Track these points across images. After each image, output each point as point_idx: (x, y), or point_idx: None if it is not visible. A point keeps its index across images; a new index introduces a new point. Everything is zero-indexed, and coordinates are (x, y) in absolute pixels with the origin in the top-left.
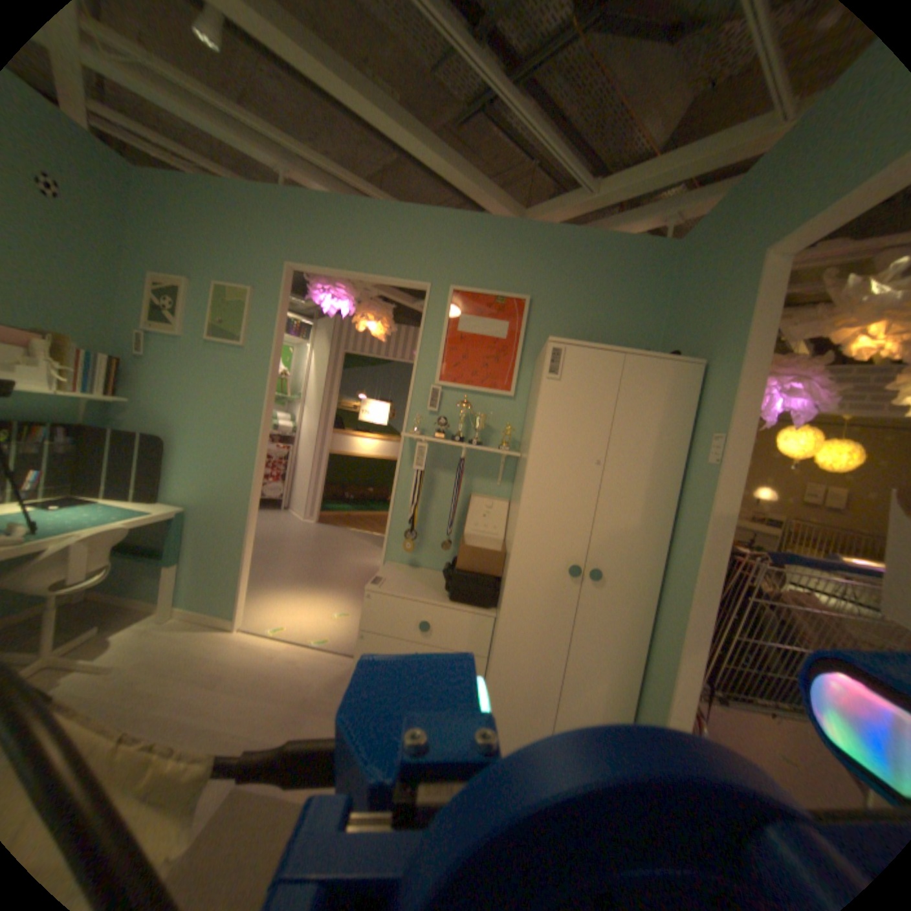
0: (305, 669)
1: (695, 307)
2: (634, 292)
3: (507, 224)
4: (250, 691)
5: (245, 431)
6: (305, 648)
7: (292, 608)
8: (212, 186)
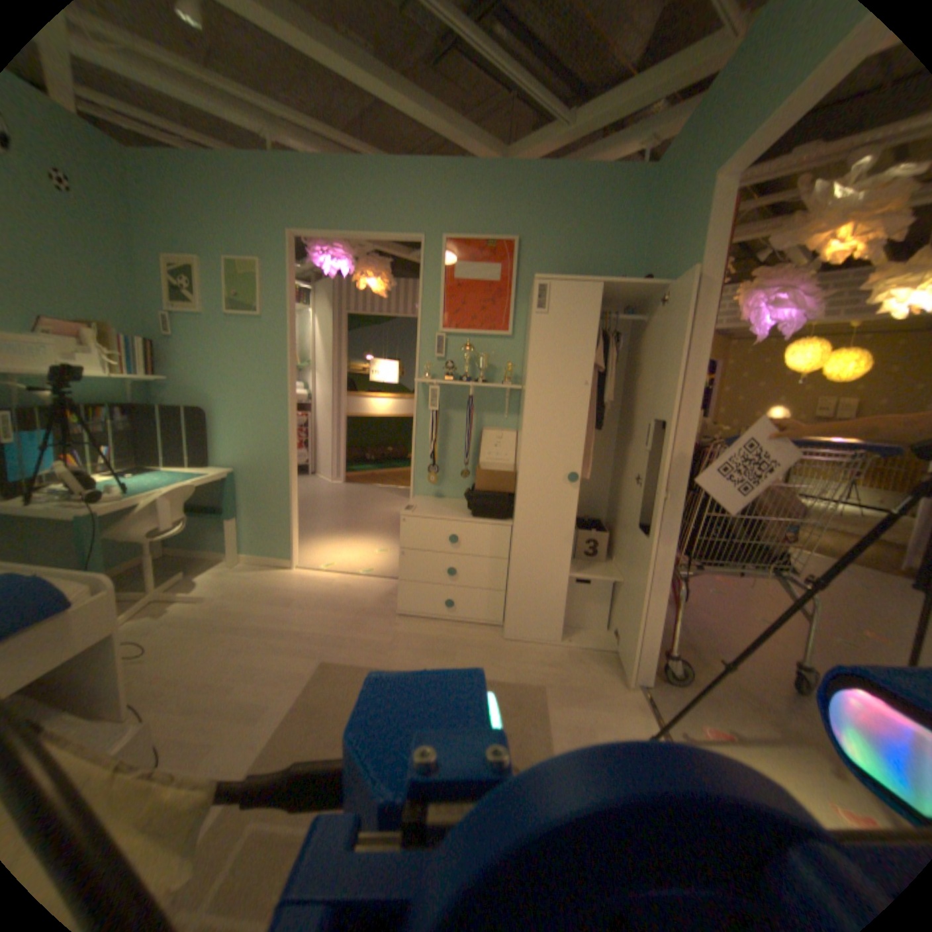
0: (358, 589)
1: (668, 231)
2: (616, 222)
3: (490, 166)
4: (317, 606)
5: (274, 395)
6: (354, 575)
7: (337, 549)
8: (205, 160)
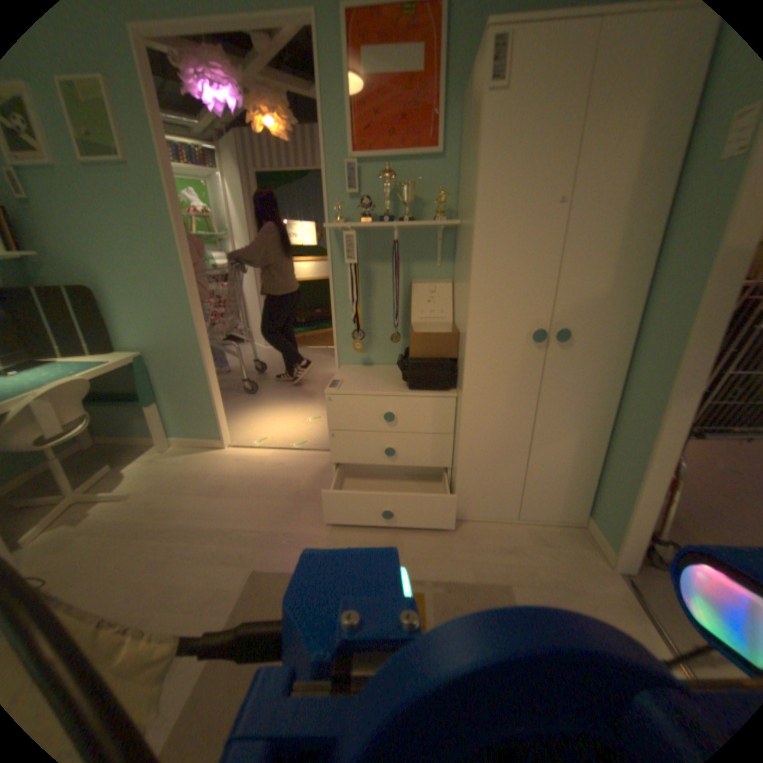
0: (293, 466)
1: None
2: None
3: None
4: (250, 491)
5: (166, 261)
6: (289, 449)
7: (272, 419)
8: None
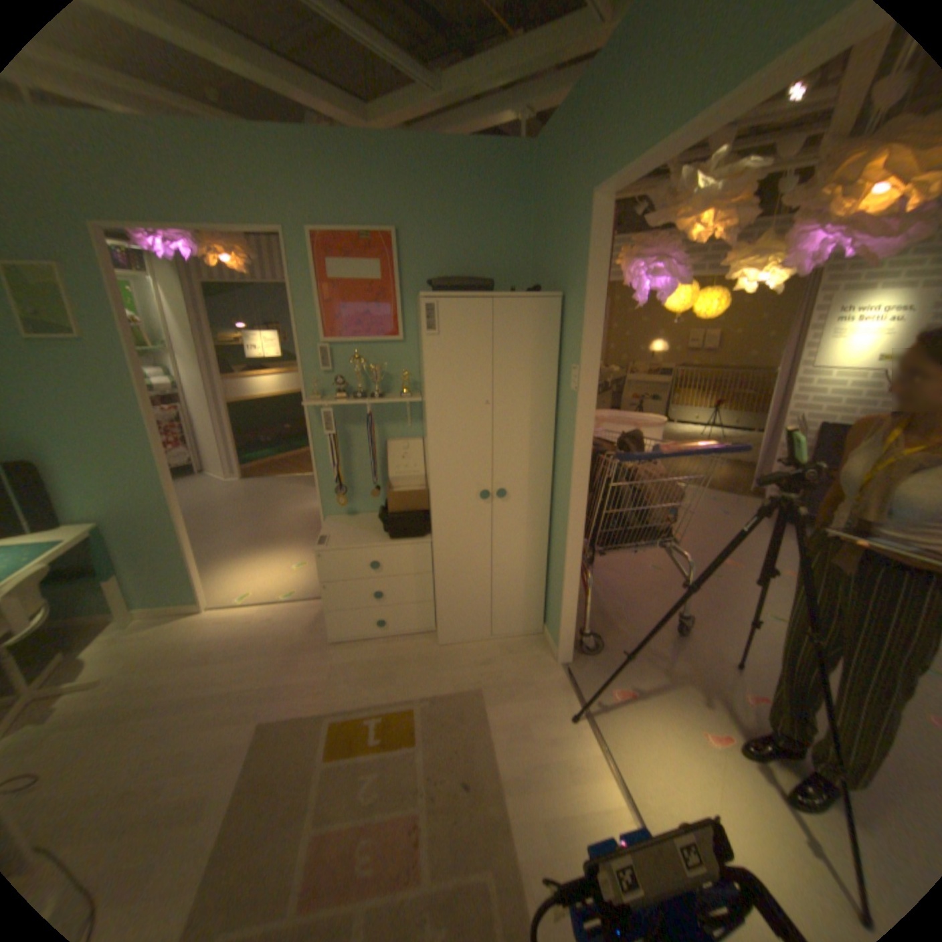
0: (283, 620)
1: (551, 230)
2: (499, 208)
3: (349, 139)
4: (241, 652)
5: (129, 431)
6: (276, 603)
7: (250, 572)
8: None
